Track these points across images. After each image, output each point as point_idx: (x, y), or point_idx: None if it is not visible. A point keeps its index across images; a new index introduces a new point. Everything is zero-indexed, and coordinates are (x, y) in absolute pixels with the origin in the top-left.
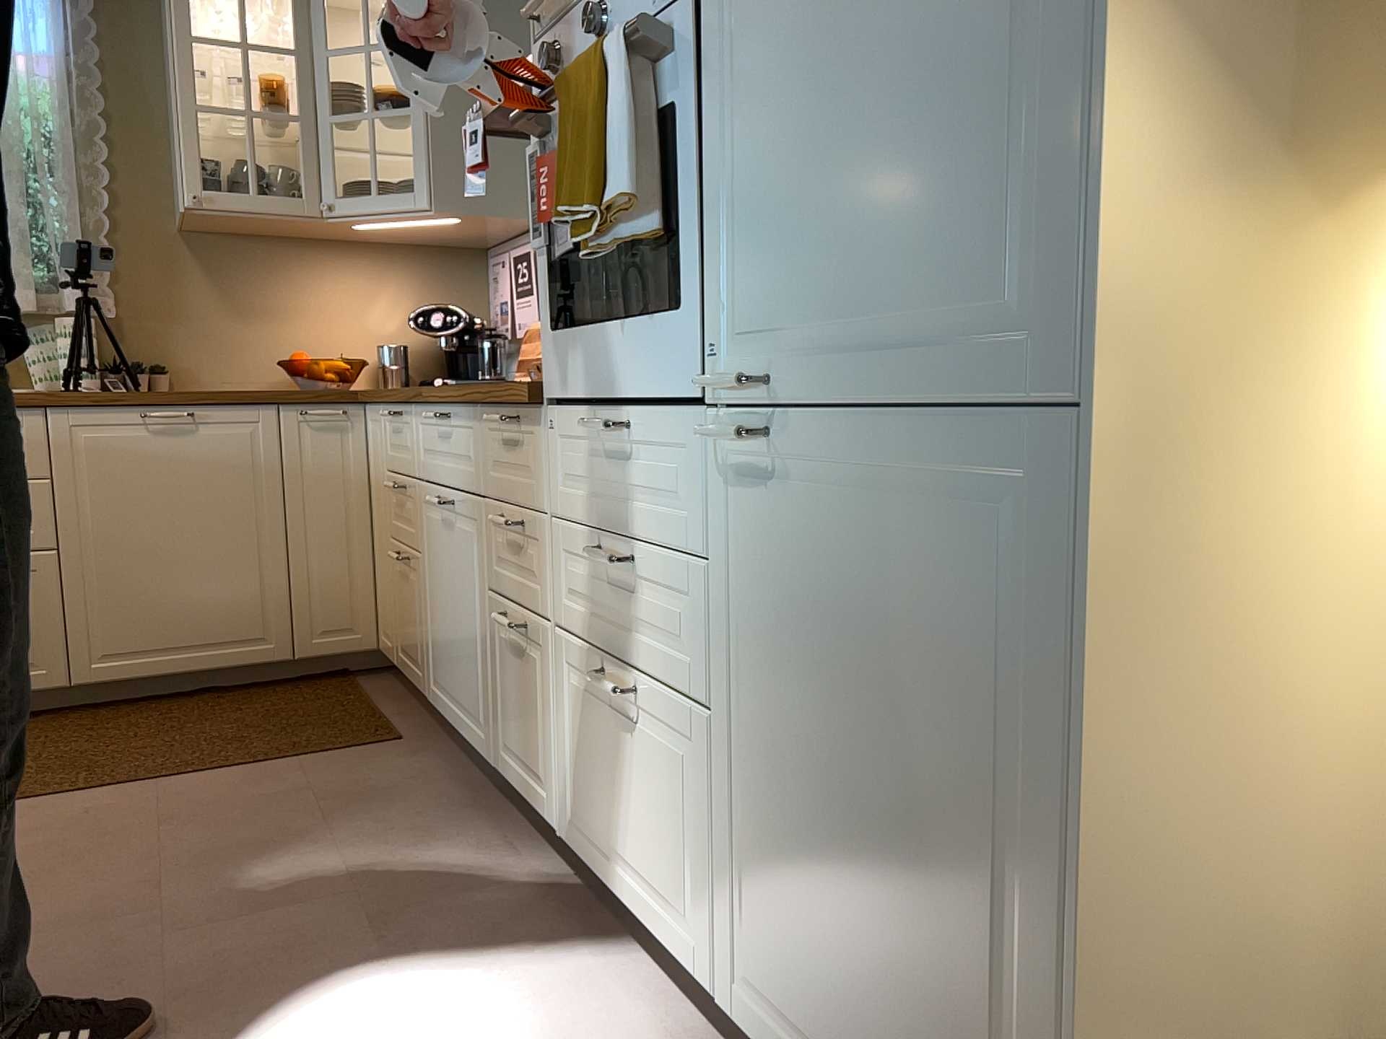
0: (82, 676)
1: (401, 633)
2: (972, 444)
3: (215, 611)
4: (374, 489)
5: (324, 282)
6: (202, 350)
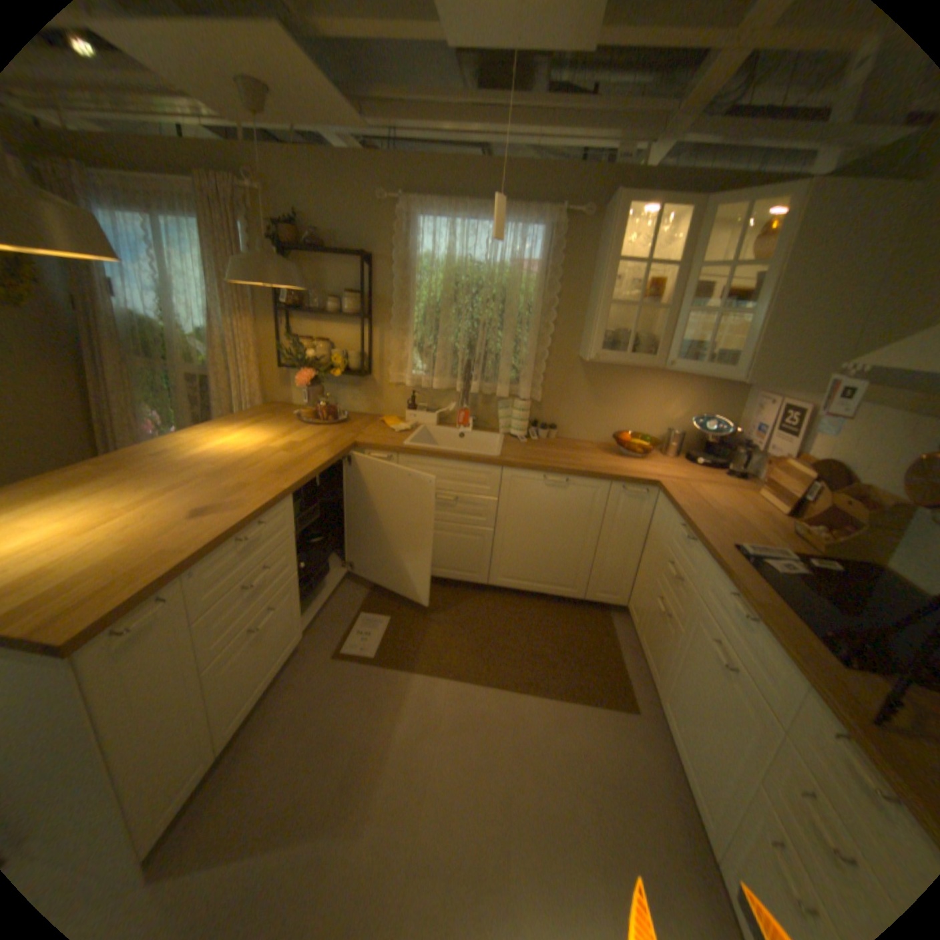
0: (492, 582)
1: (648, 634)
2: None
3: (554, 571)
4: (652, 538)
5: (647, 389)
6: (575, 419)
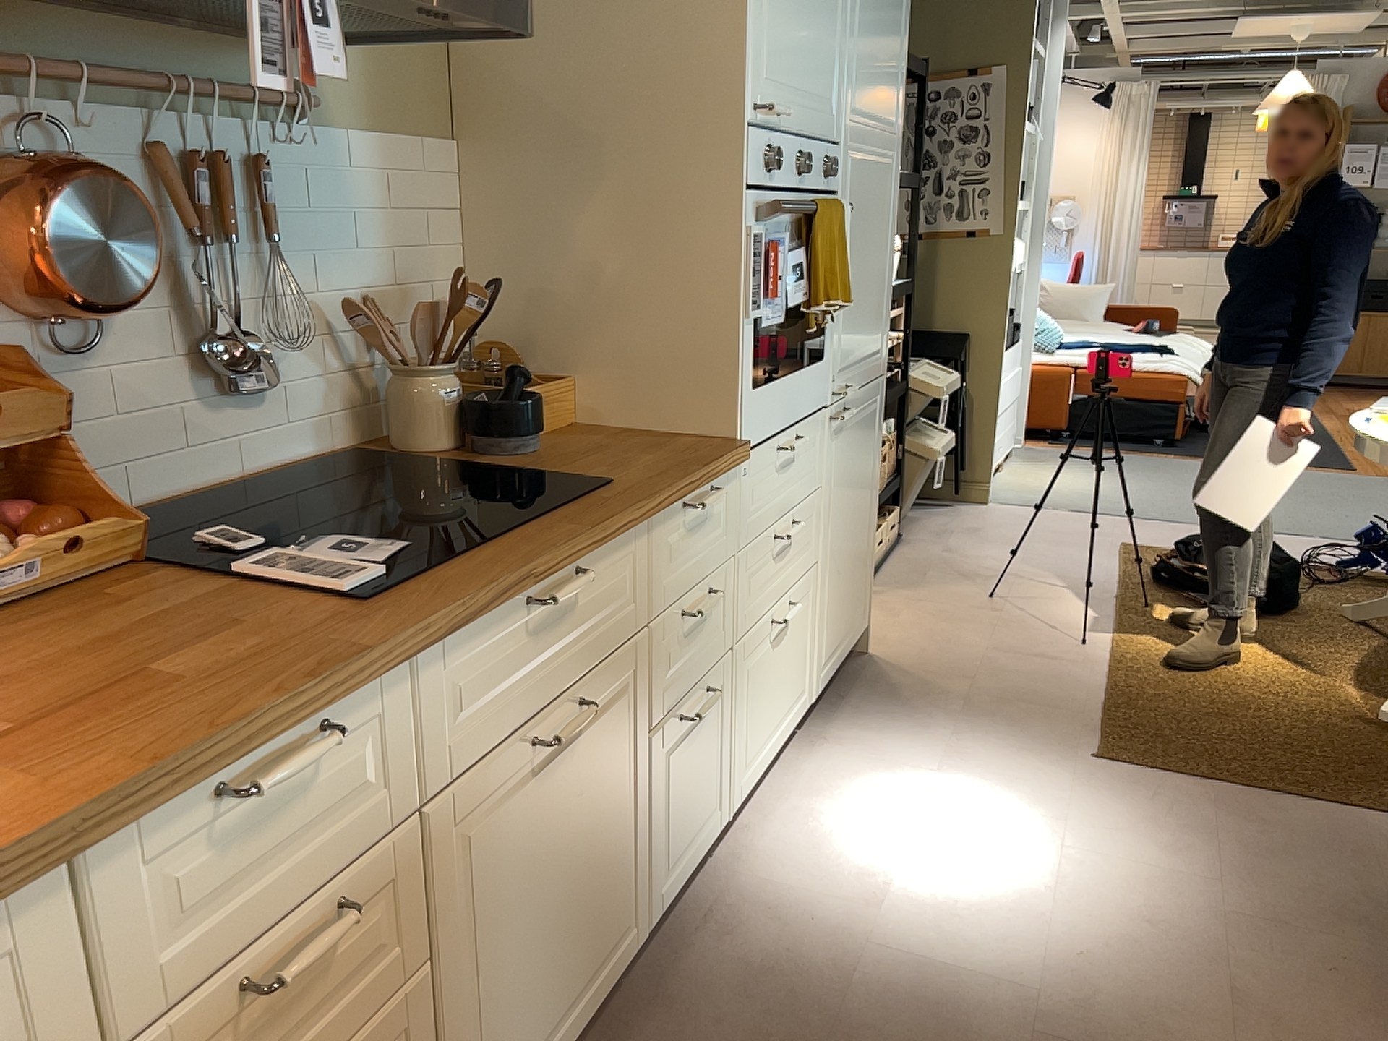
0: None
1: None
2: (874, 389)
3: None
4: None
5: None
6: None
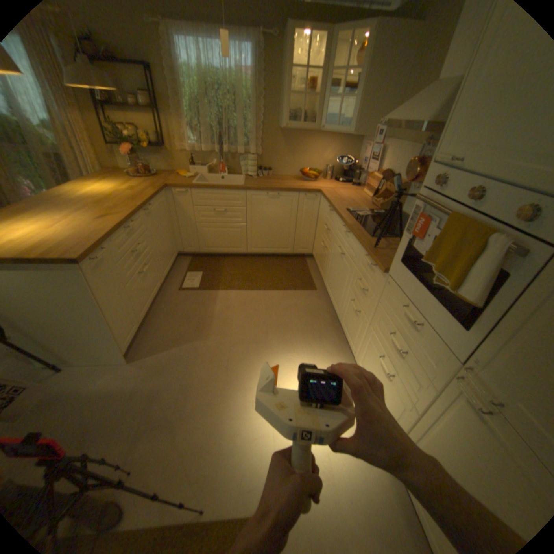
0: (249, 251)
1: (319, 260)
2: None
3: (277, 241)
4: (319, 218)
5: (314, 144)
6: (280, 164)
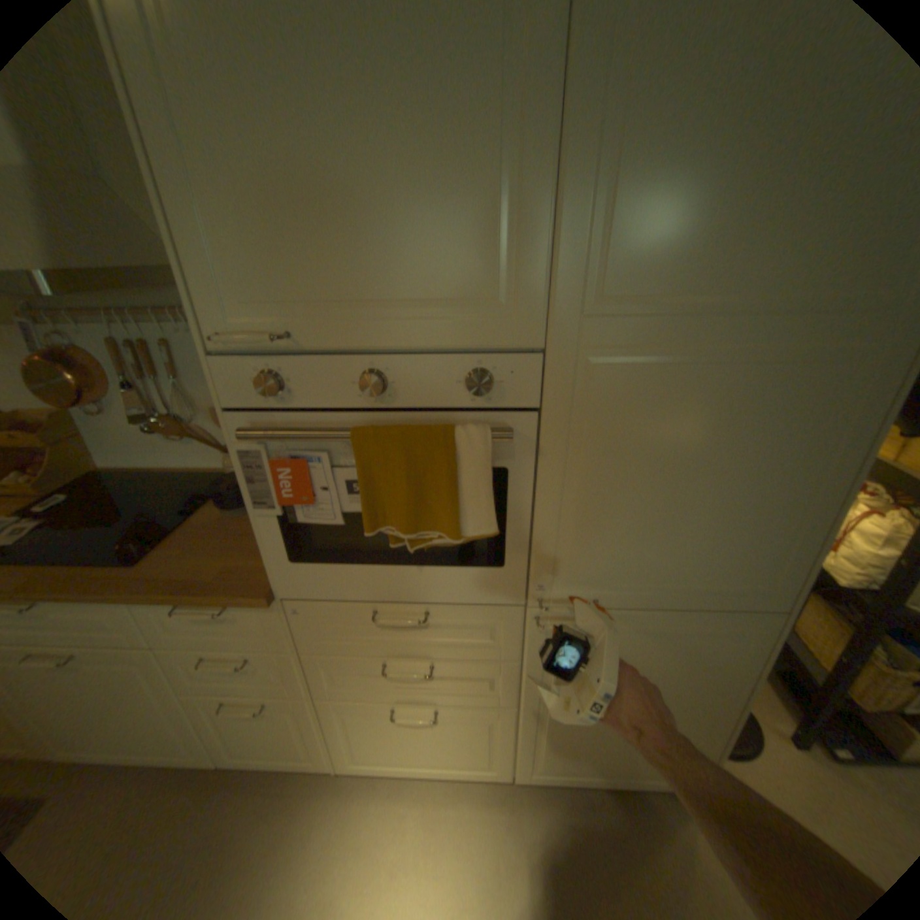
0: None
1: None
2: (723, 621)
3: None
4: None
5: None
6: None
